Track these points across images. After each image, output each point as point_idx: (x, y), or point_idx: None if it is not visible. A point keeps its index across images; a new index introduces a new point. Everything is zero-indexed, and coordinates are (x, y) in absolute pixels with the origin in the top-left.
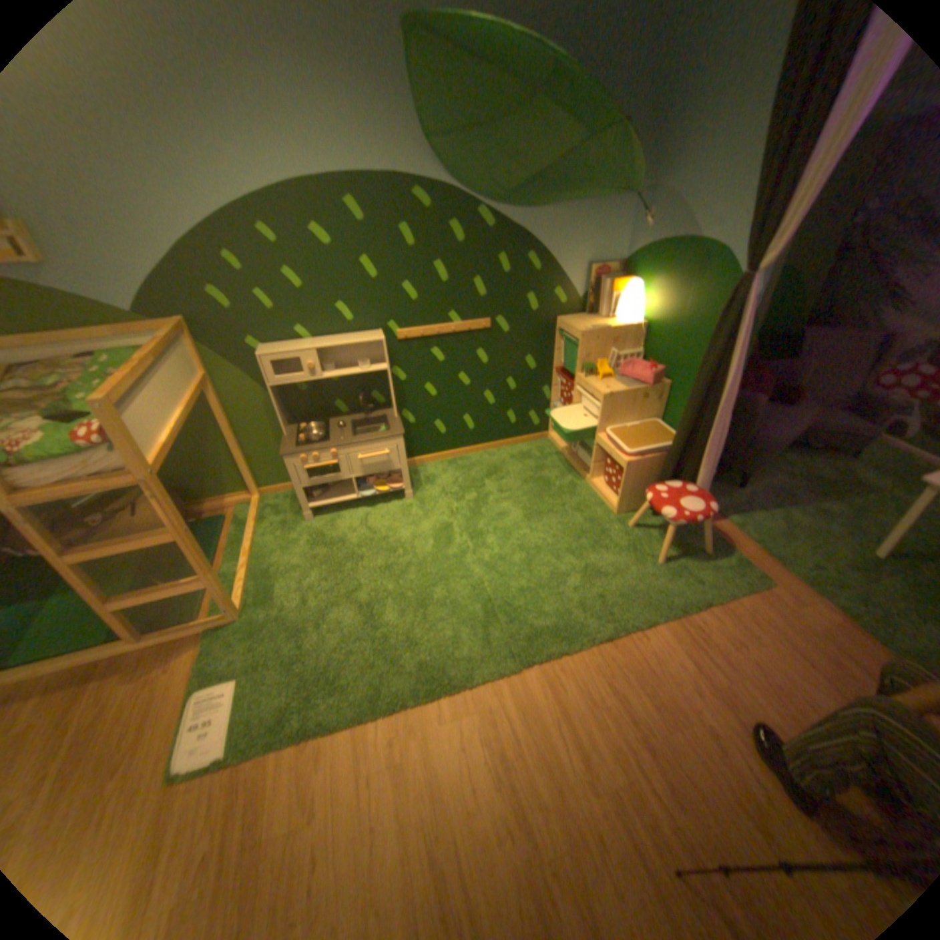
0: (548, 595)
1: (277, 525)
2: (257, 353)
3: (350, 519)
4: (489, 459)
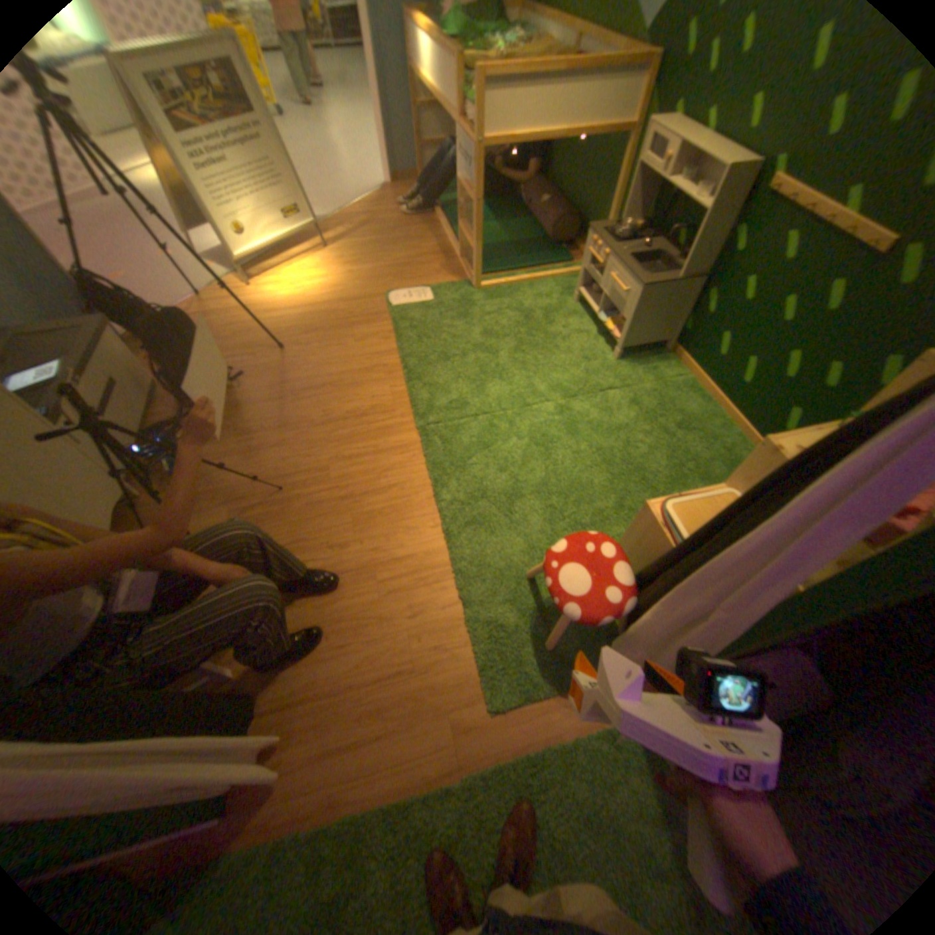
0: (485, 457)
1: (566, 288)
2: (655, 119)
3: (578, 325)
4: (714, 428)
